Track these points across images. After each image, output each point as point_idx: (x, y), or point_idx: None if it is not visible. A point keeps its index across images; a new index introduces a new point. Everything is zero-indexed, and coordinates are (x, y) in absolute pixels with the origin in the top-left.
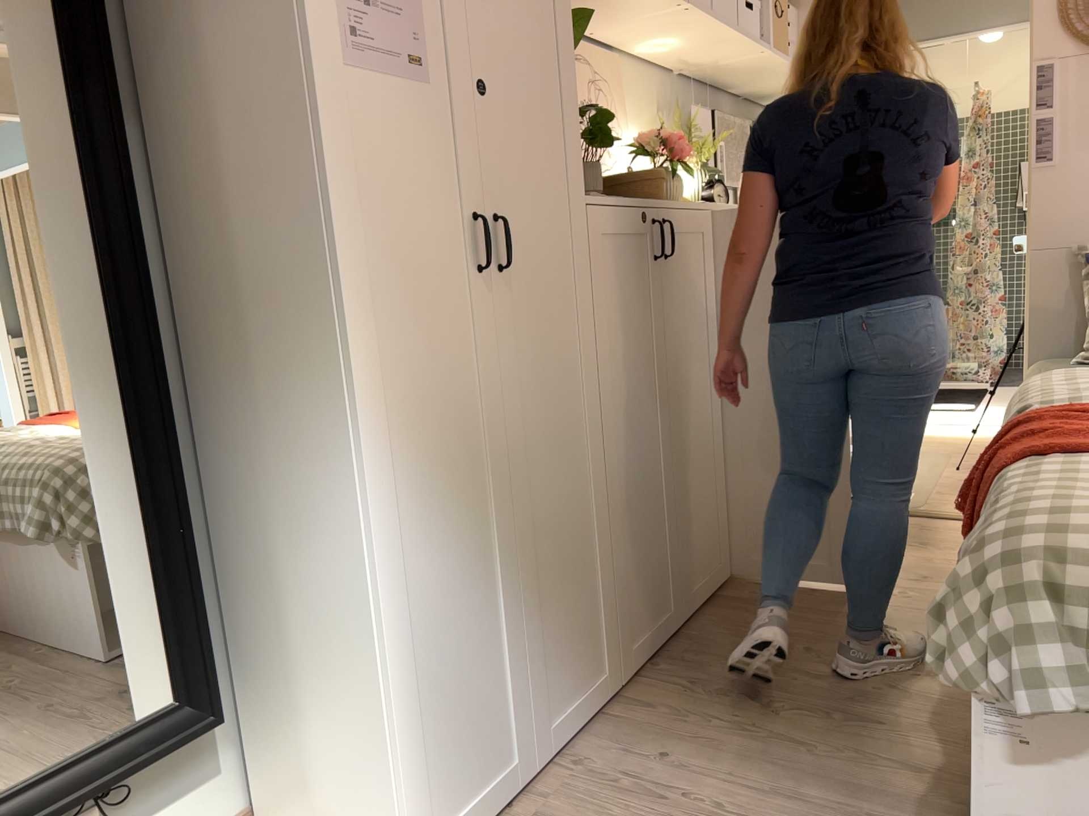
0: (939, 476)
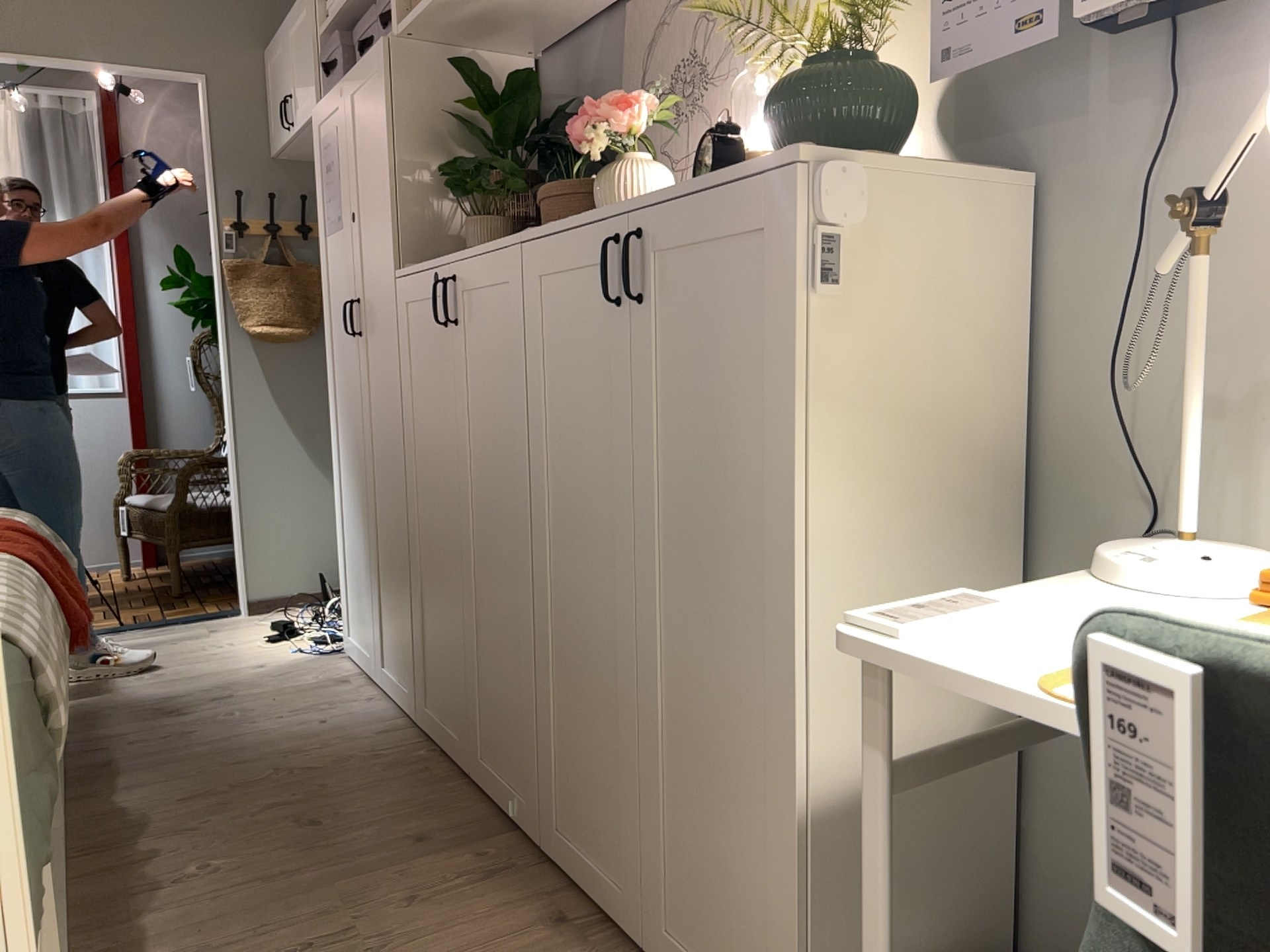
0: None
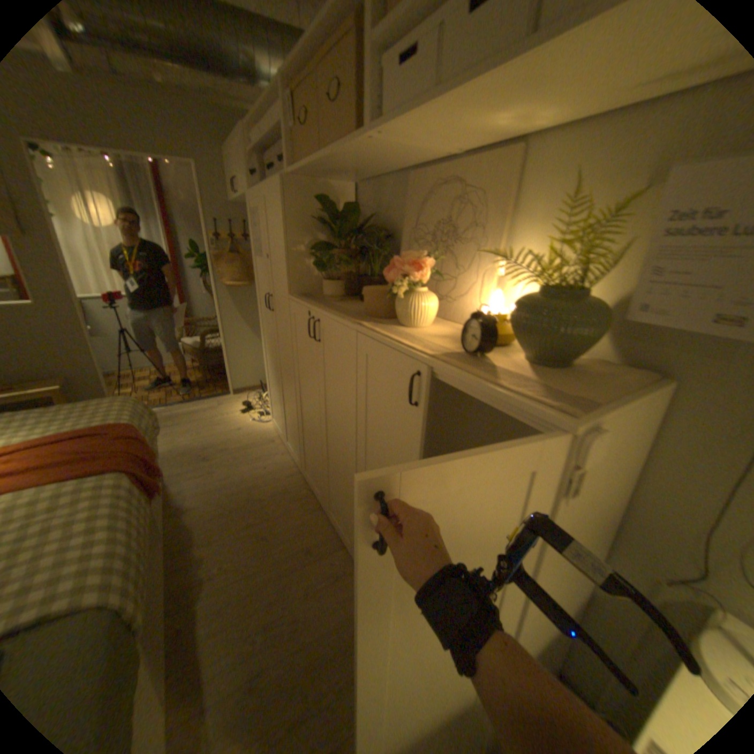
0: None
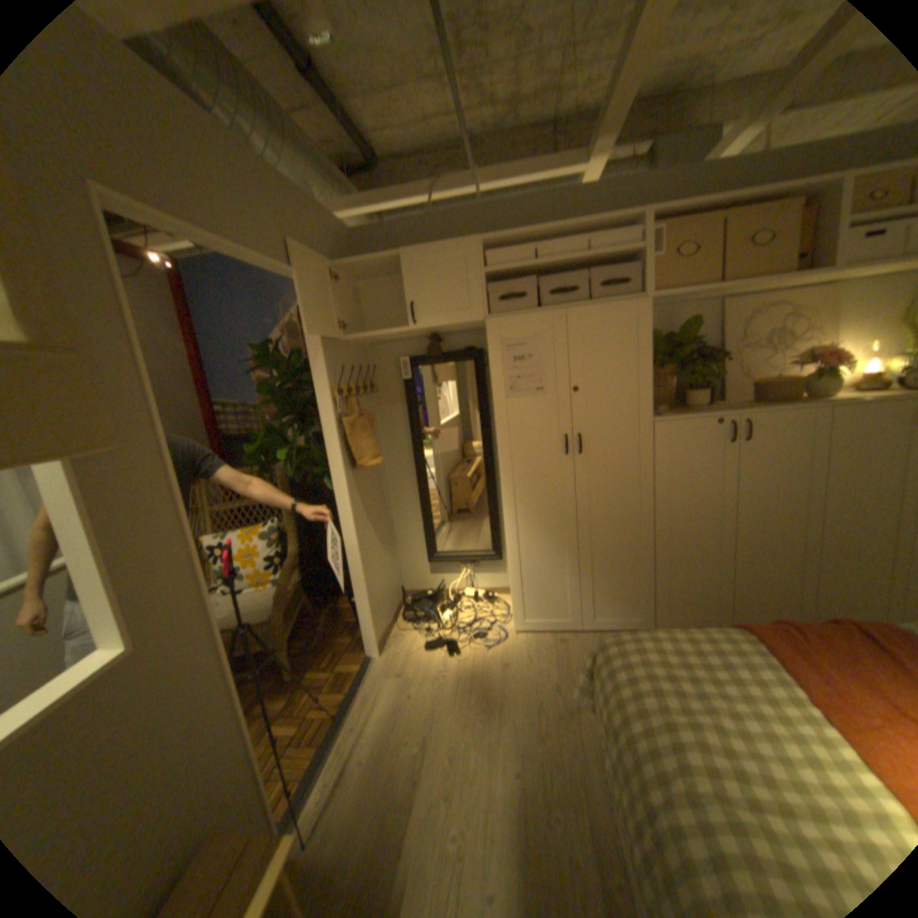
0: None
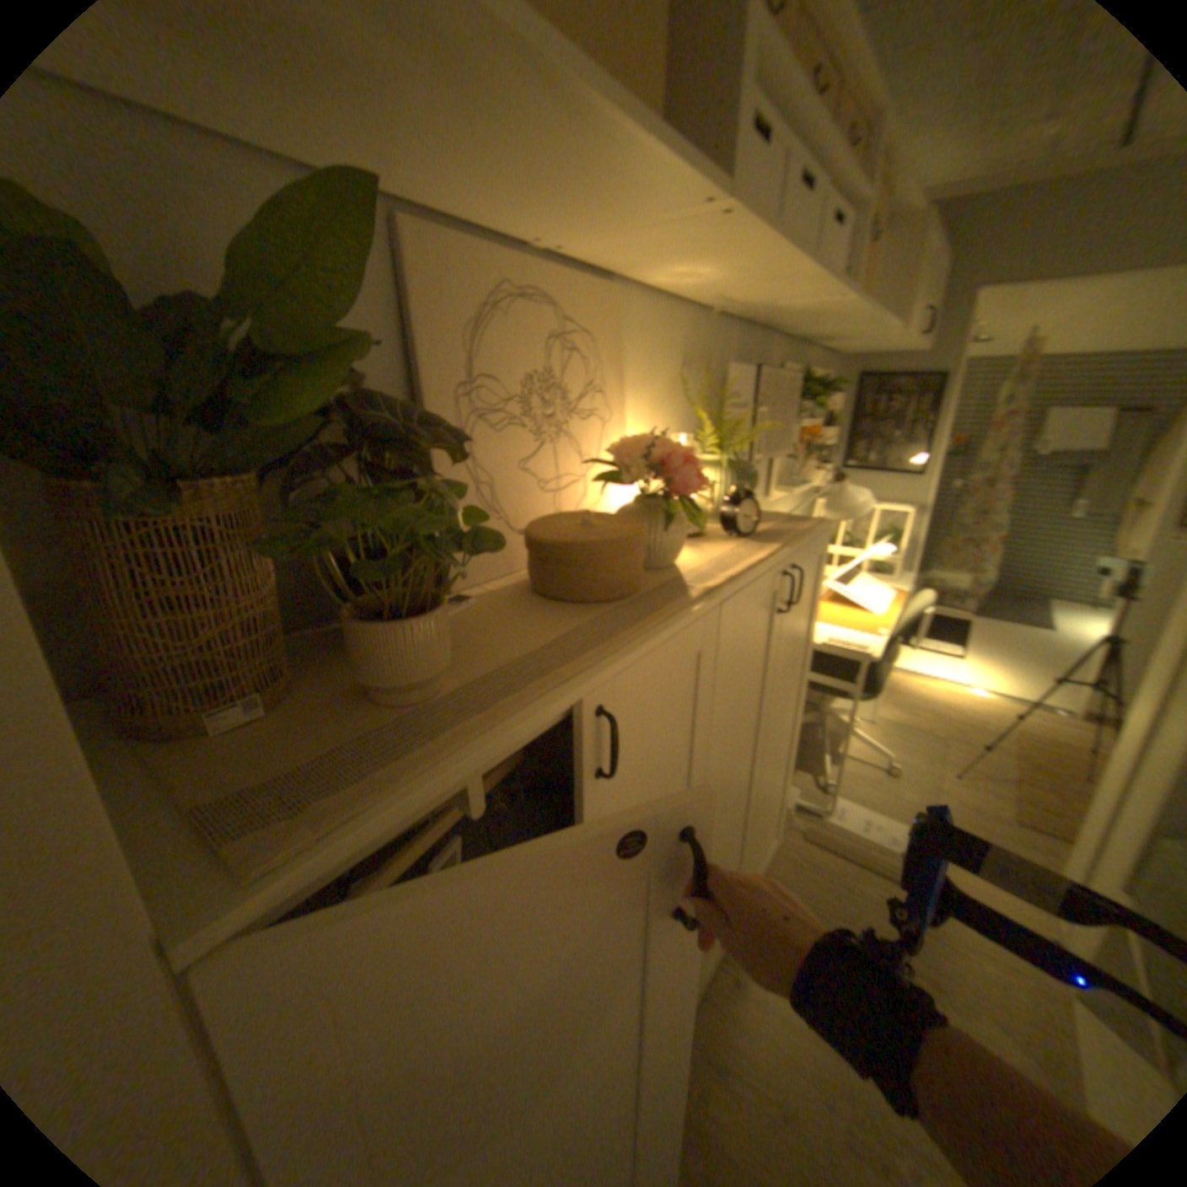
0: (937, 790)
